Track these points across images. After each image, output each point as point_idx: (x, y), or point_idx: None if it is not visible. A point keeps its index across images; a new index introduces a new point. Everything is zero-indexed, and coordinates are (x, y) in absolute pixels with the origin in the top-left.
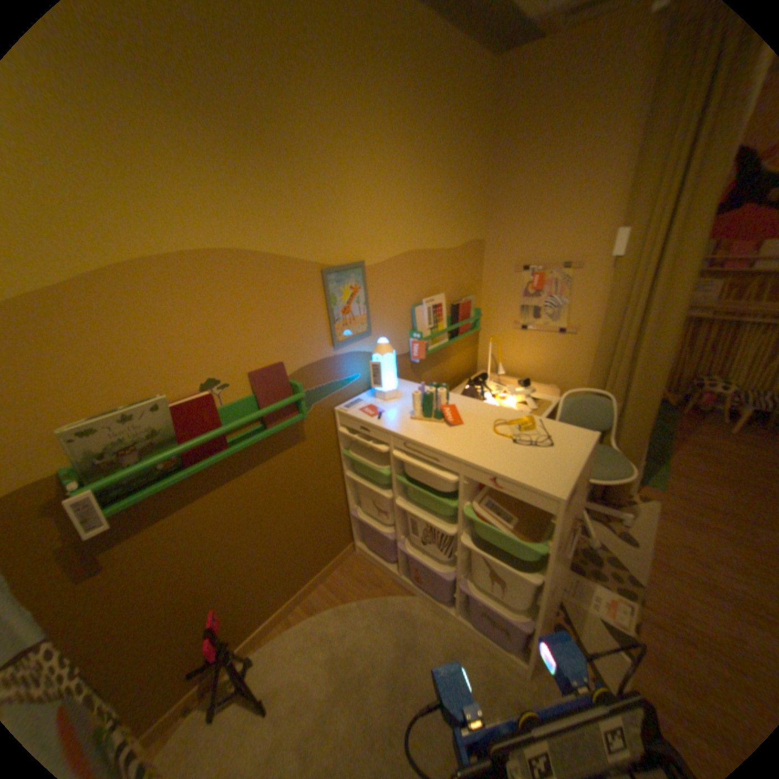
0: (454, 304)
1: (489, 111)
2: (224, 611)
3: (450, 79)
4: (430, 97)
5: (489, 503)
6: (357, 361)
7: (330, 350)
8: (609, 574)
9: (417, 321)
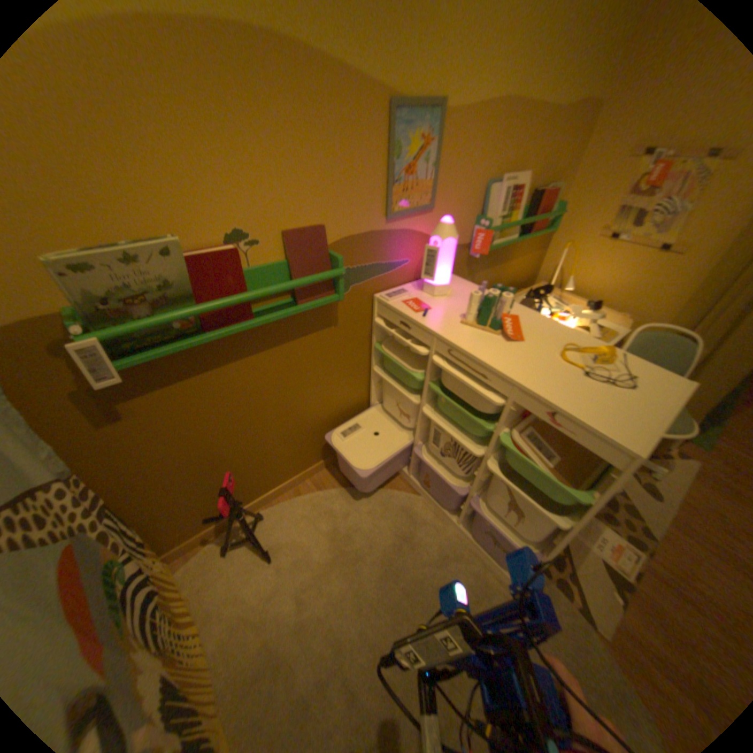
0: (538, 189)
1: None
2: (240, 472)
3: None
4: None
5: (531, 434)
6: (409, 243)
7: (381, 222)
8: (623, 520)
9: (489, 204)
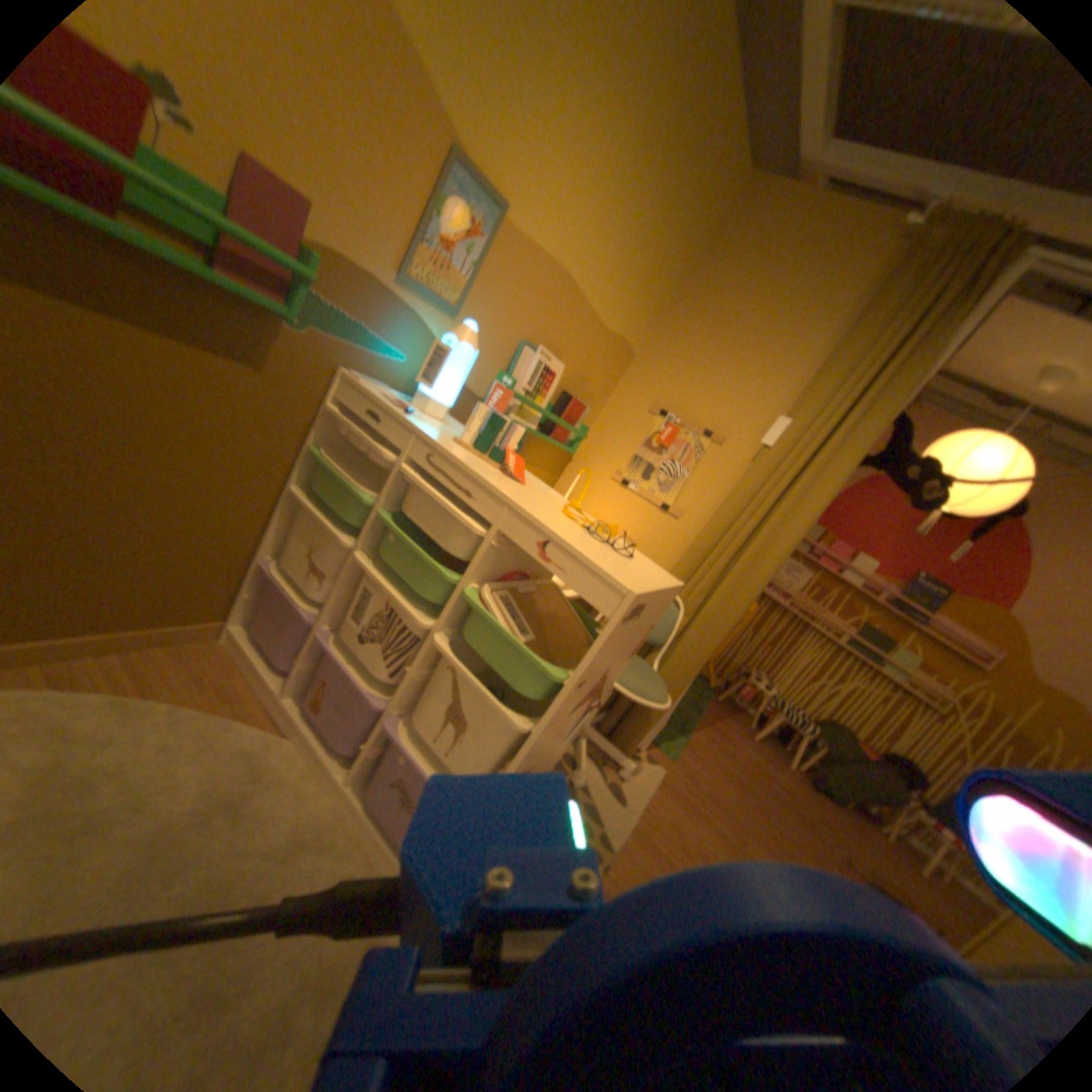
0: (567, 395)
1: (718, 219)
2: None
3: (710, 132)
4: (685, 121)
5: (507, 602)
6: (416, 339)
7: (393, 278)
8: None
9: (518, 368)
